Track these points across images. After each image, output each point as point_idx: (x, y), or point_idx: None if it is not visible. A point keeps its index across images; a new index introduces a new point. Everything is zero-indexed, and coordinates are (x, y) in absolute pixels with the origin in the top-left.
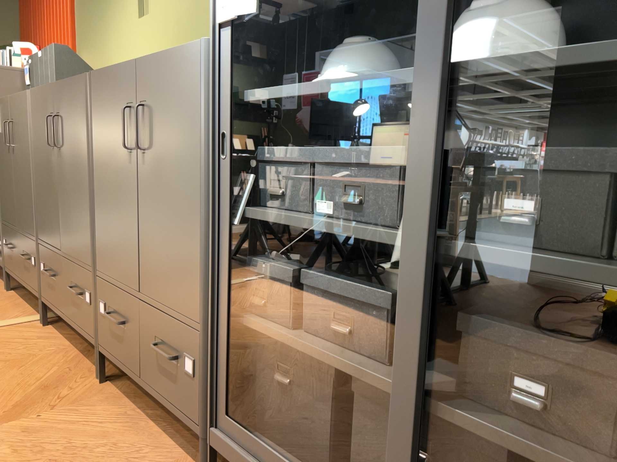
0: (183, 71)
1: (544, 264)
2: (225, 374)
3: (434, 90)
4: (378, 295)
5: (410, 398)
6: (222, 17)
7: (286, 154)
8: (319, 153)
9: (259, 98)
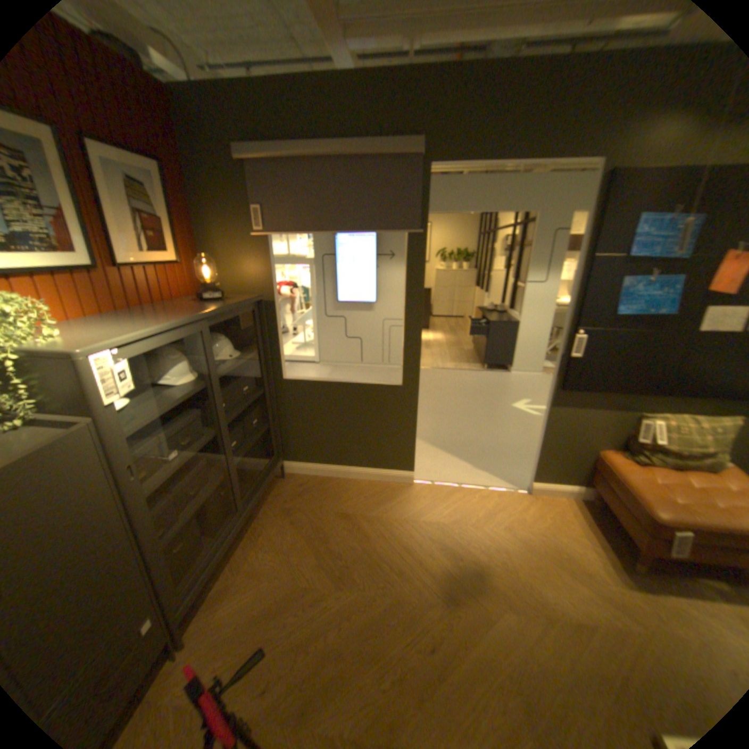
0: (66, 457)
1: (234, 415)
2: (170, 579)
3: (213, 389)
4: (199, 464)
5: (228, 472)
6: (107, 400)
7: (138, 453)
8: (155, 439)
9: (128, 434)
